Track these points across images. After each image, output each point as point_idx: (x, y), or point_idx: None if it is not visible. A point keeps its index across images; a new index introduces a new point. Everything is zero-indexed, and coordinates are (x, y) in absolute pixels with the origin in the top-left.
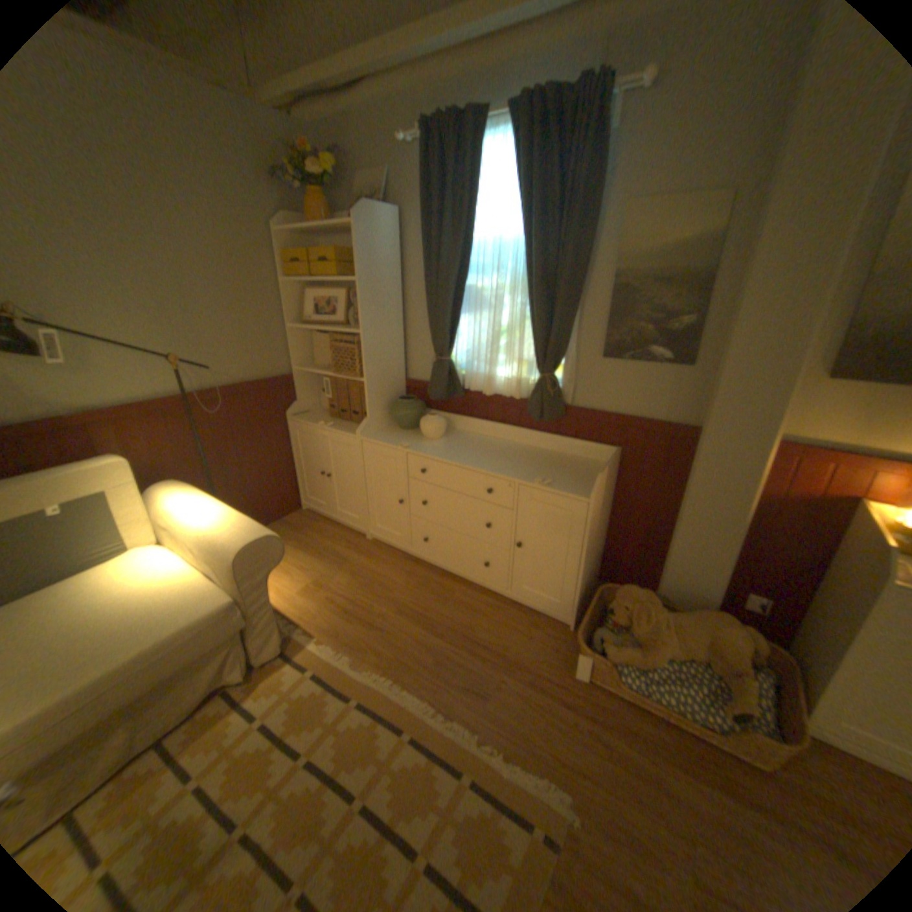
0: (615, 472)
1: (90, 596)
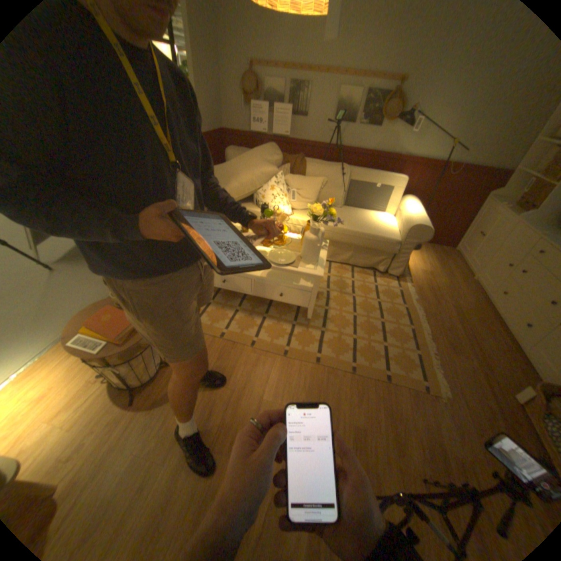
0: None
1: (368, 216)
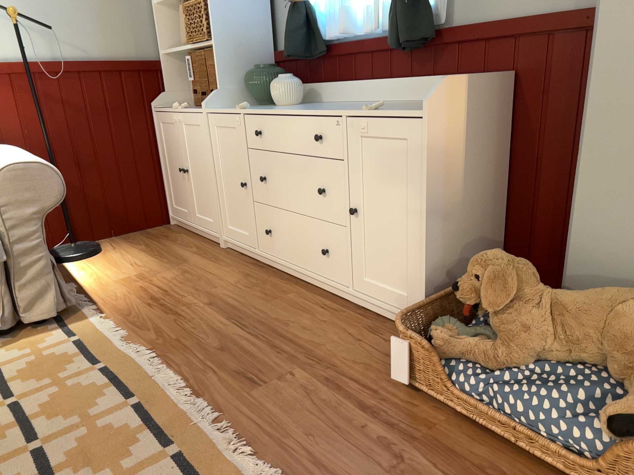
0: (501, 107)
1: None
